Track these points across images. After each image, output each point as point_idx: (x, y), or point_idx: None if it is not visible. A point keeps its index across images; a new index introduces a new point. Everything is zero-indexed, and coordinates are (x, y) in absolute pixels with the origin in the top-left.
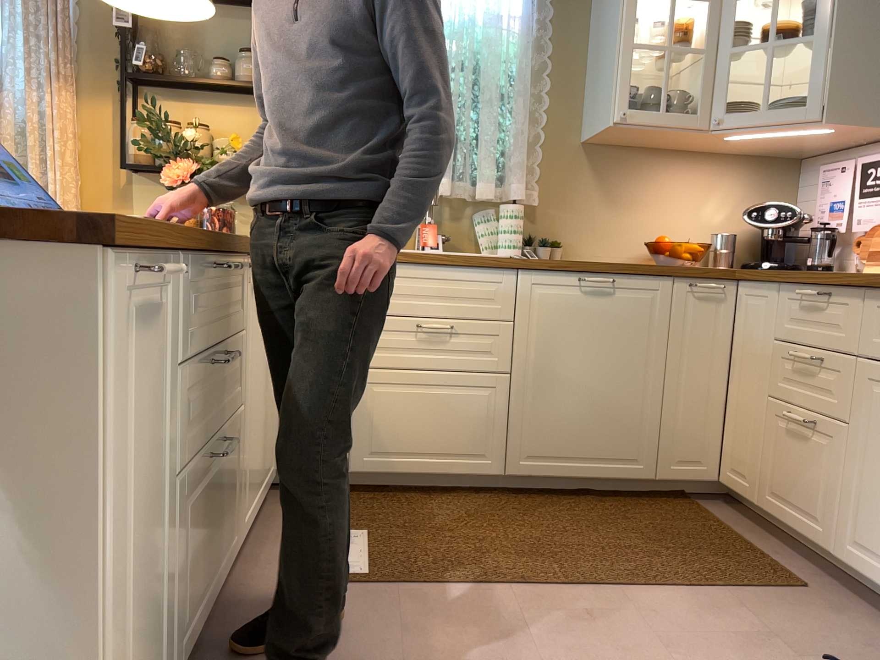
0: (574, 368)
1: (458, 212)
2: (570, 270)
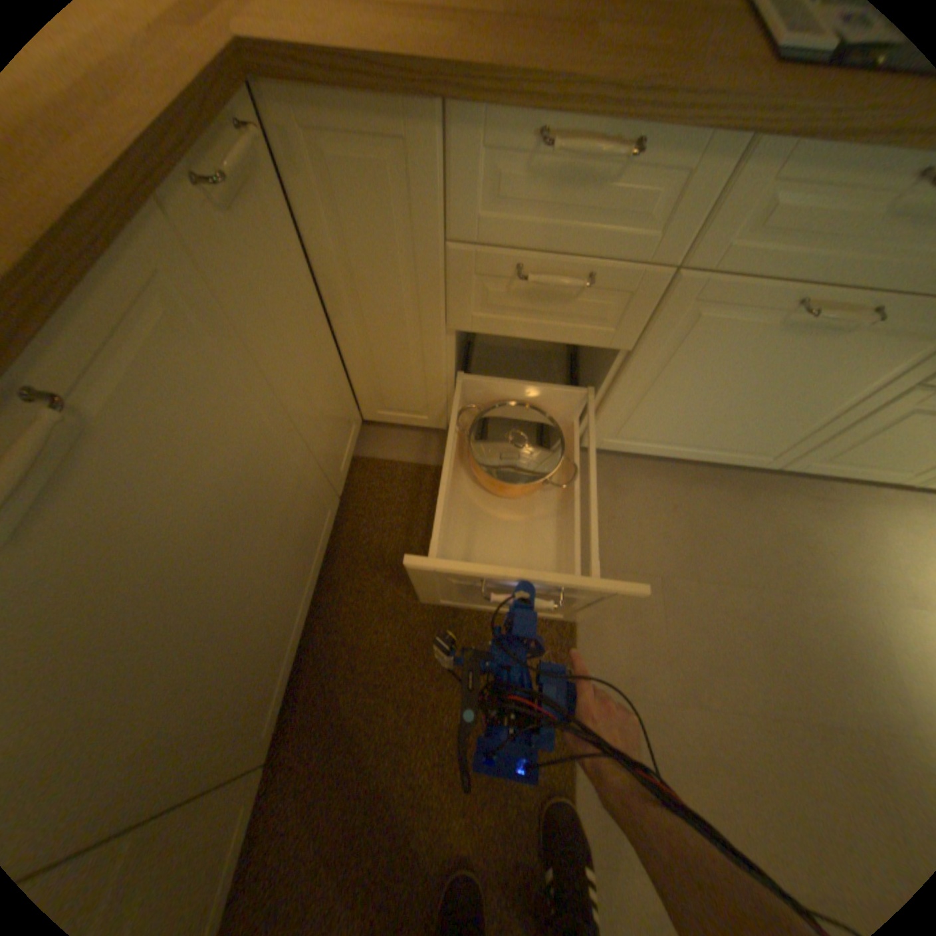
0: (196, 618)
1: None
2: None
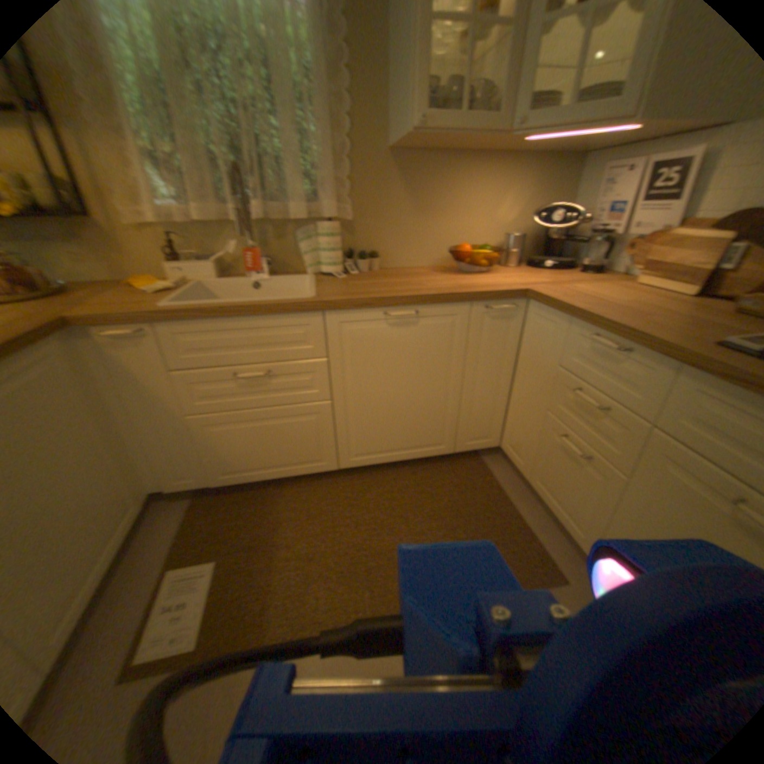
0: (385, 389)
1: (280, 232)
2: (373, 307)
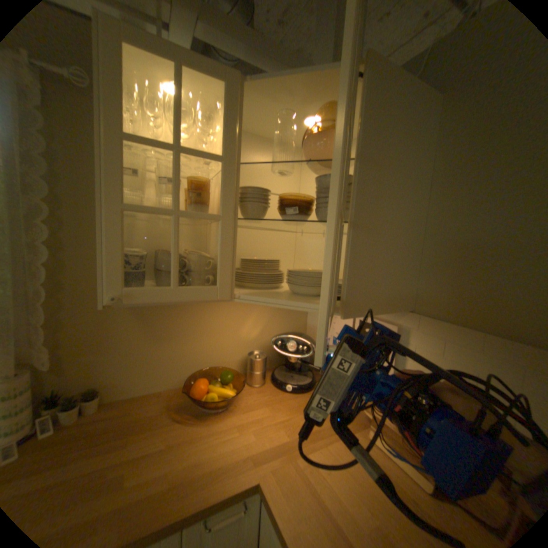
0: None
1: None
2: None
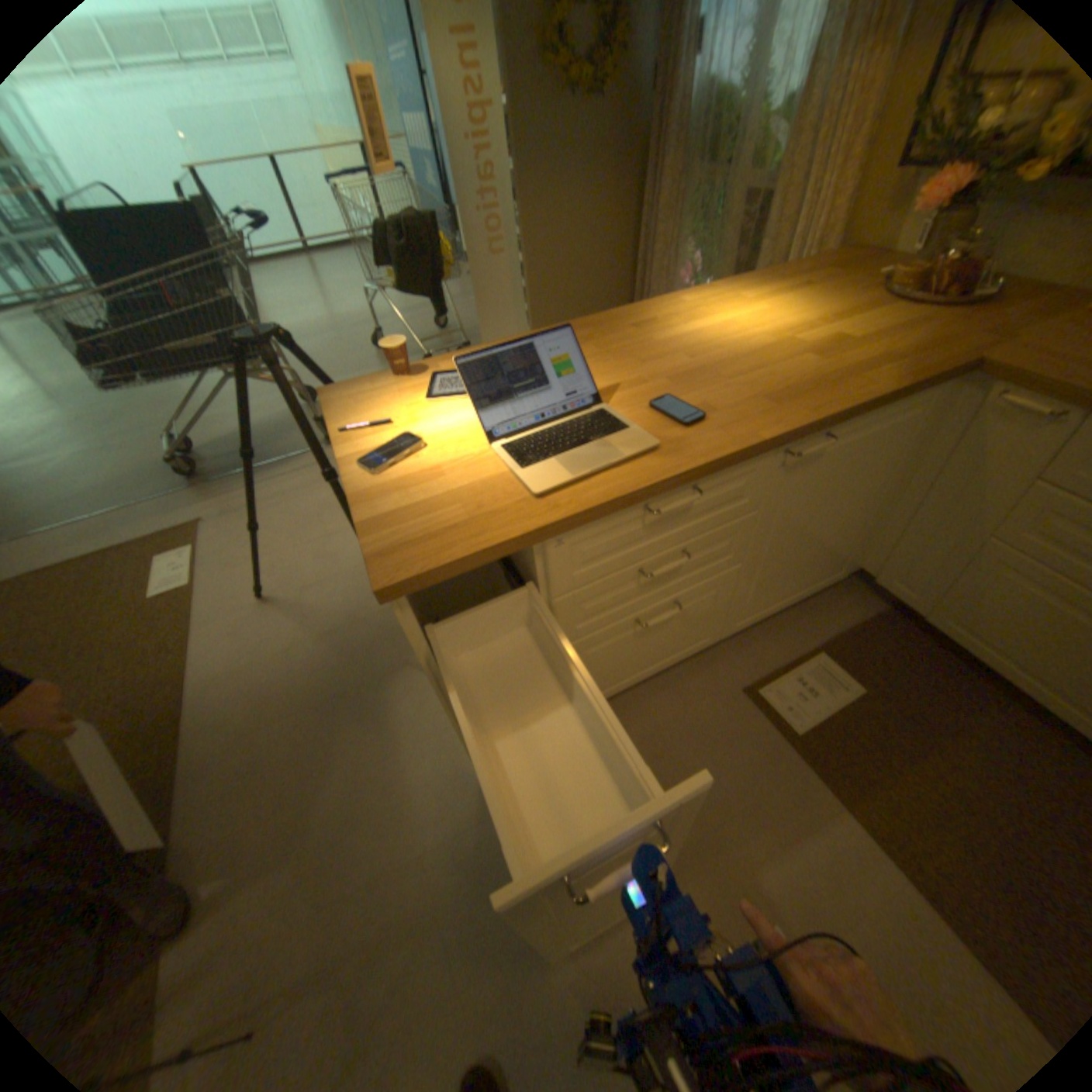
0: None
1: None
2: None
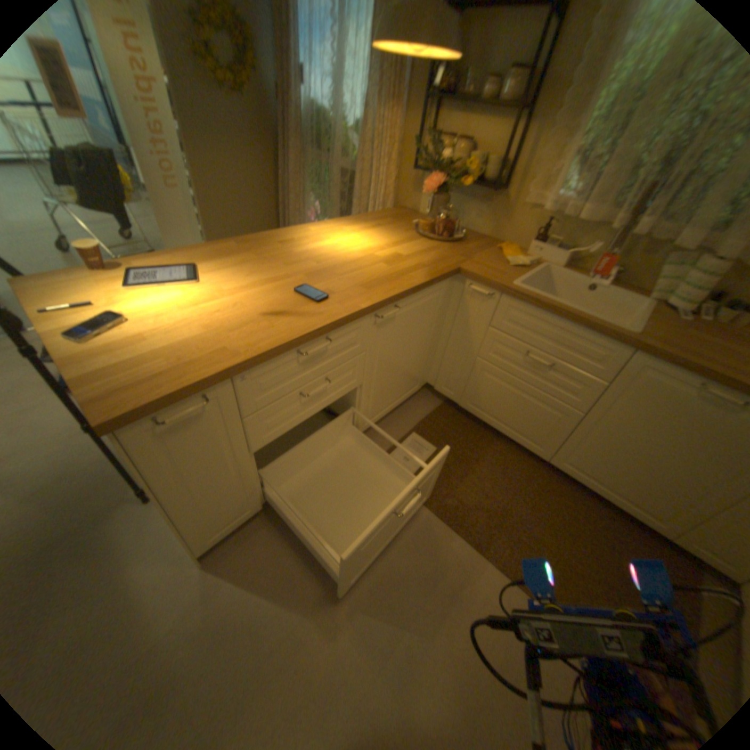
0: (646, 442)
1: (654, 248)
2: (696, 374)
